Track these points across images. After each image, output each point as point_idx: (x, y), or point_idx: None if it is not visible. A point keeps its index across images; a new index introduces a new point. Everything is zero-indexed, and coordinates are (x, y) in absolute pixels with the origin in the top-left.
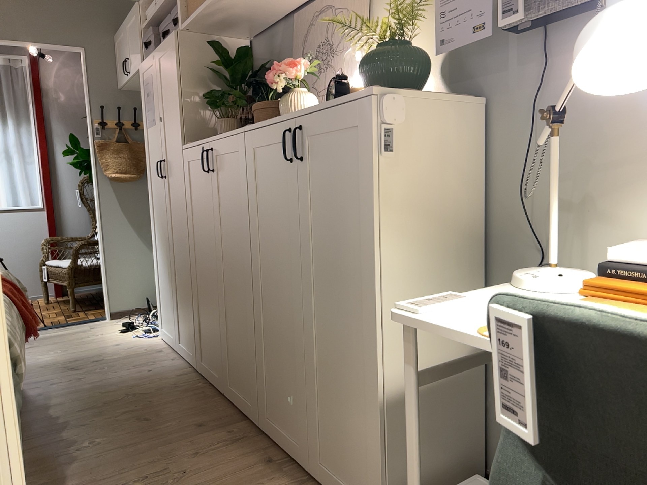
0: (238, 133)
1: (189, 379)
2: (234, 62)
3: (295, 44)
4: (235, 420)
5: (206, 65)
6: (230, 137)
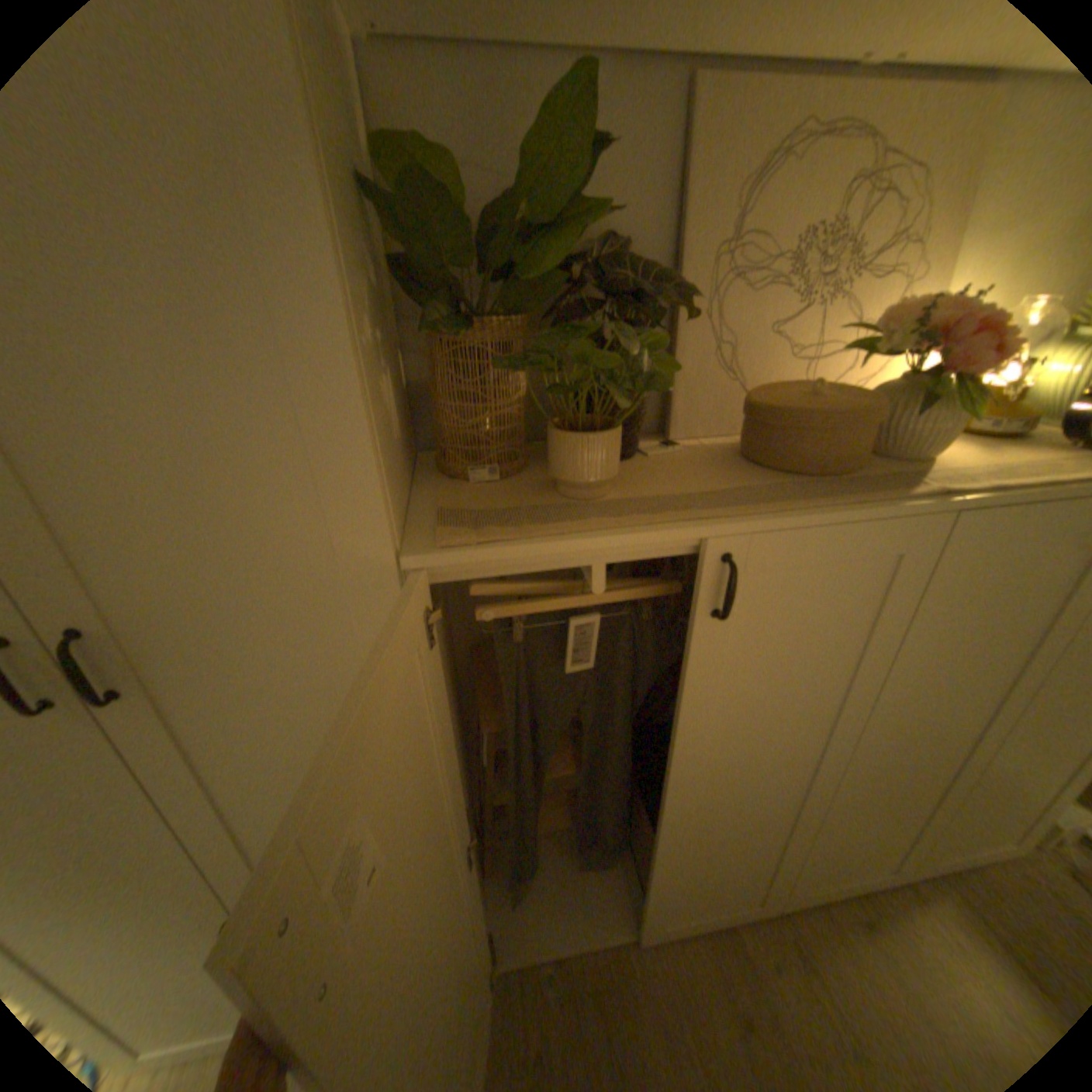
0: (930, 512)
1: (505, 1012)
2: (517, 175)
3: (698, 180)
4: (728, 949)
5: (343, 132)
6: (883, 522)
